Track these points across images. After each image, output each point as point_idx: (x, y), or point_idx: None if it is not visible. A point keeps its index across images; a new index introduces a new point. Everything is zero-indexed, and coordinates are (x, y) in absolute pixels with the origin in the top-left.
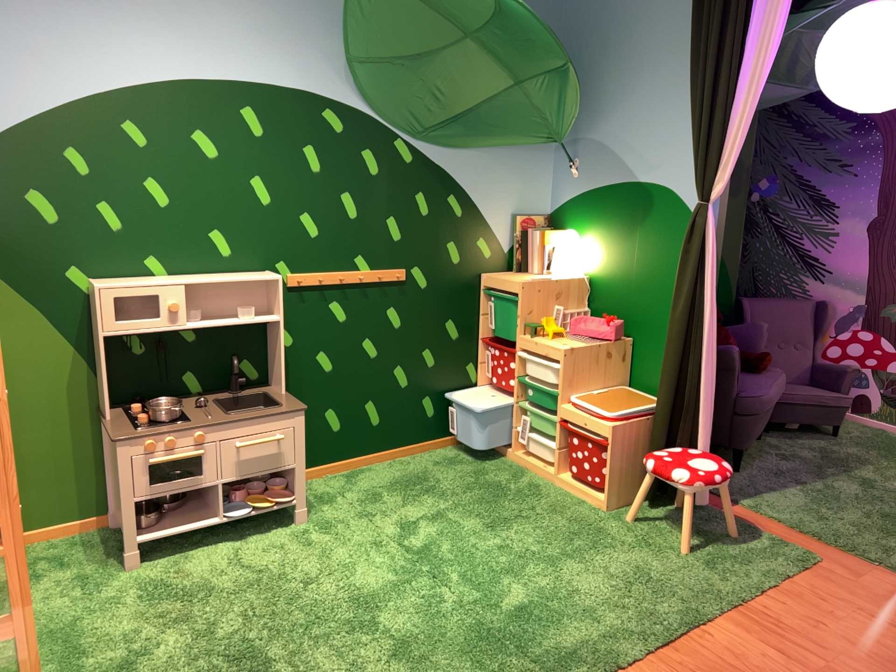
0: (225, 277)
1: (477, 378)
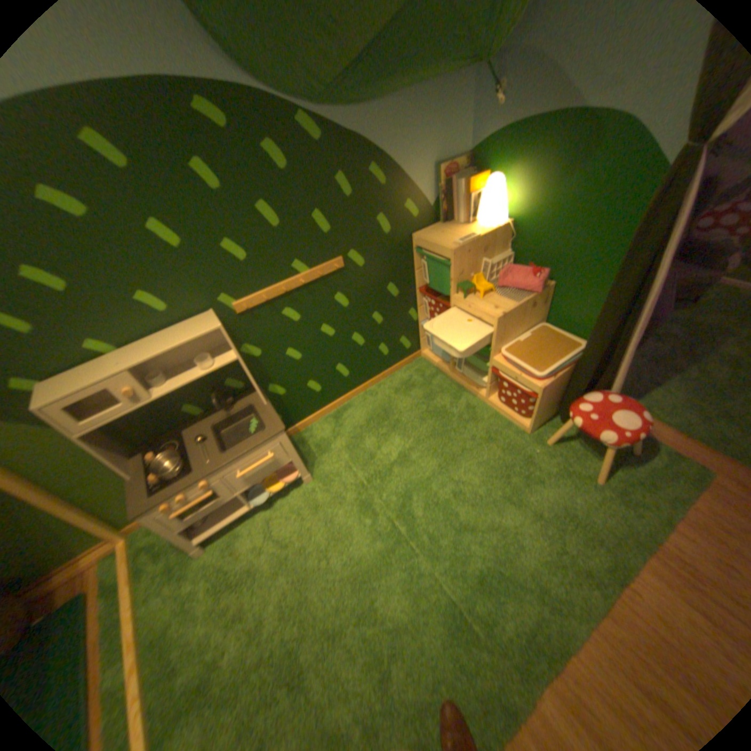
0: (168, 342)
1: (417, 317)
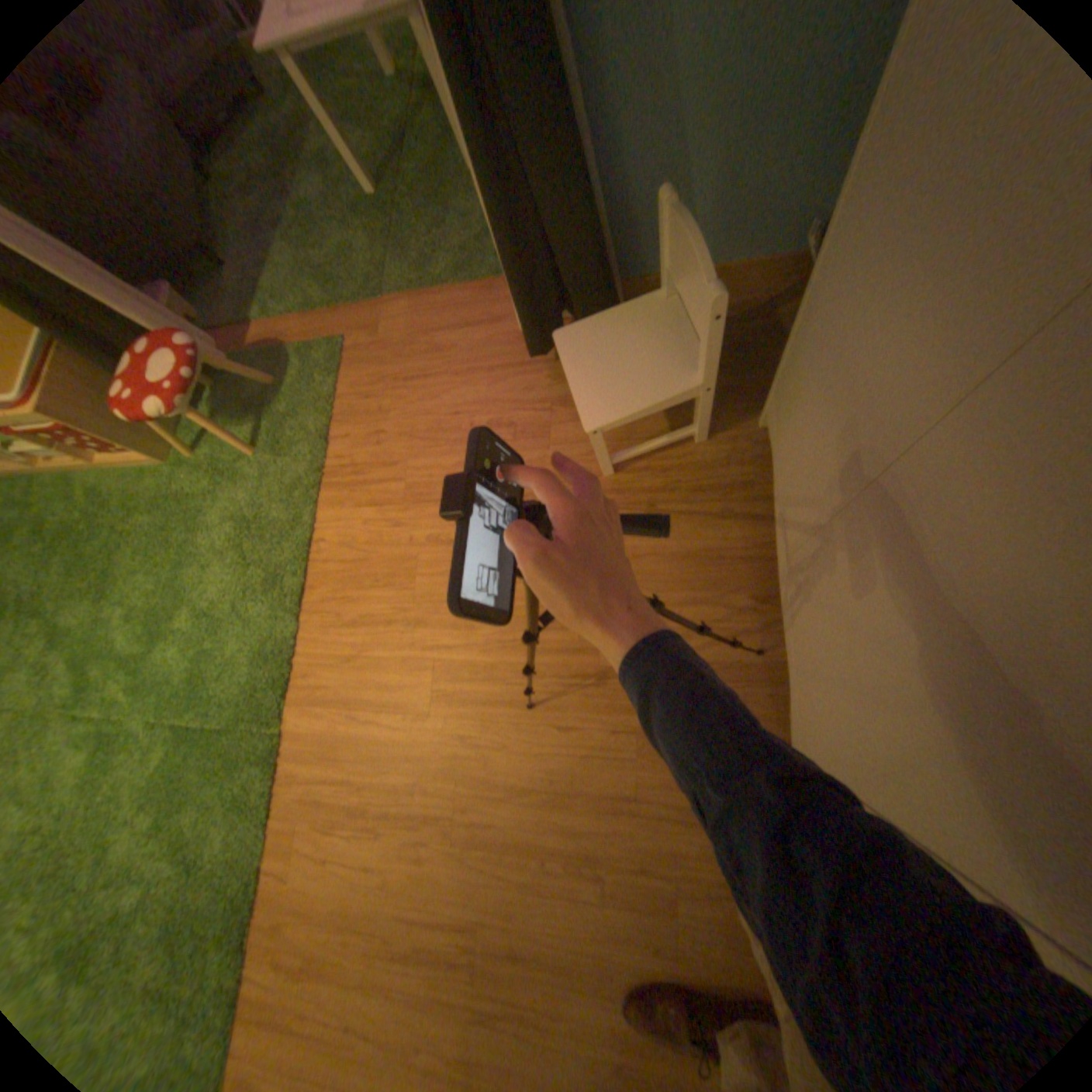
0: None
1: None
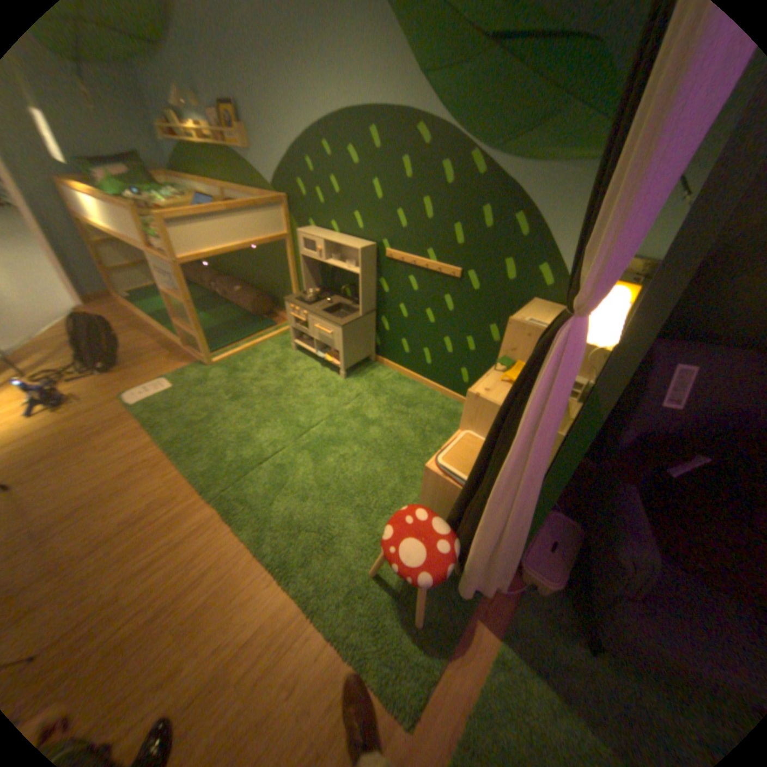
0: (343, 242)
1: None
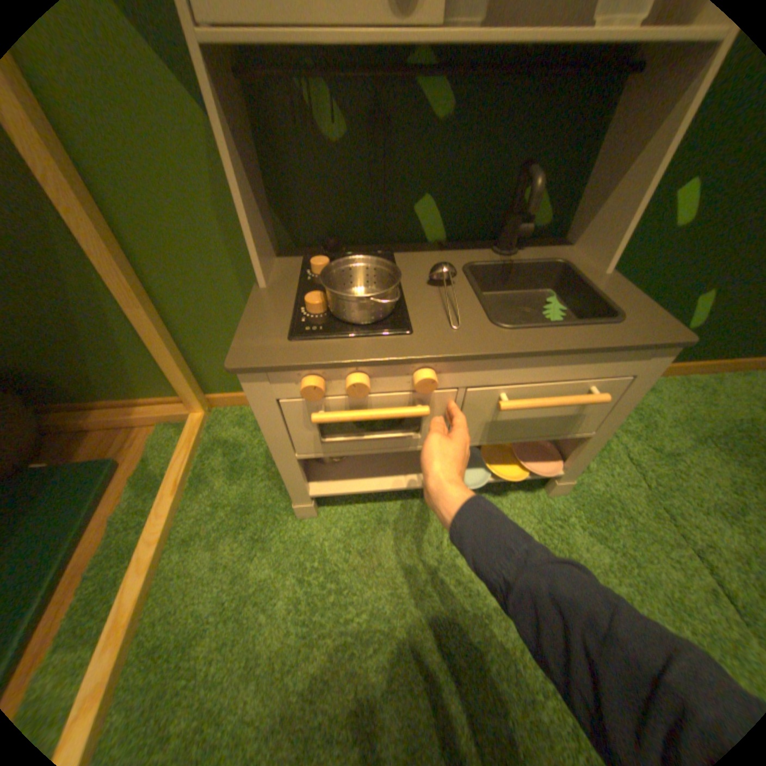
0: None
1: None
